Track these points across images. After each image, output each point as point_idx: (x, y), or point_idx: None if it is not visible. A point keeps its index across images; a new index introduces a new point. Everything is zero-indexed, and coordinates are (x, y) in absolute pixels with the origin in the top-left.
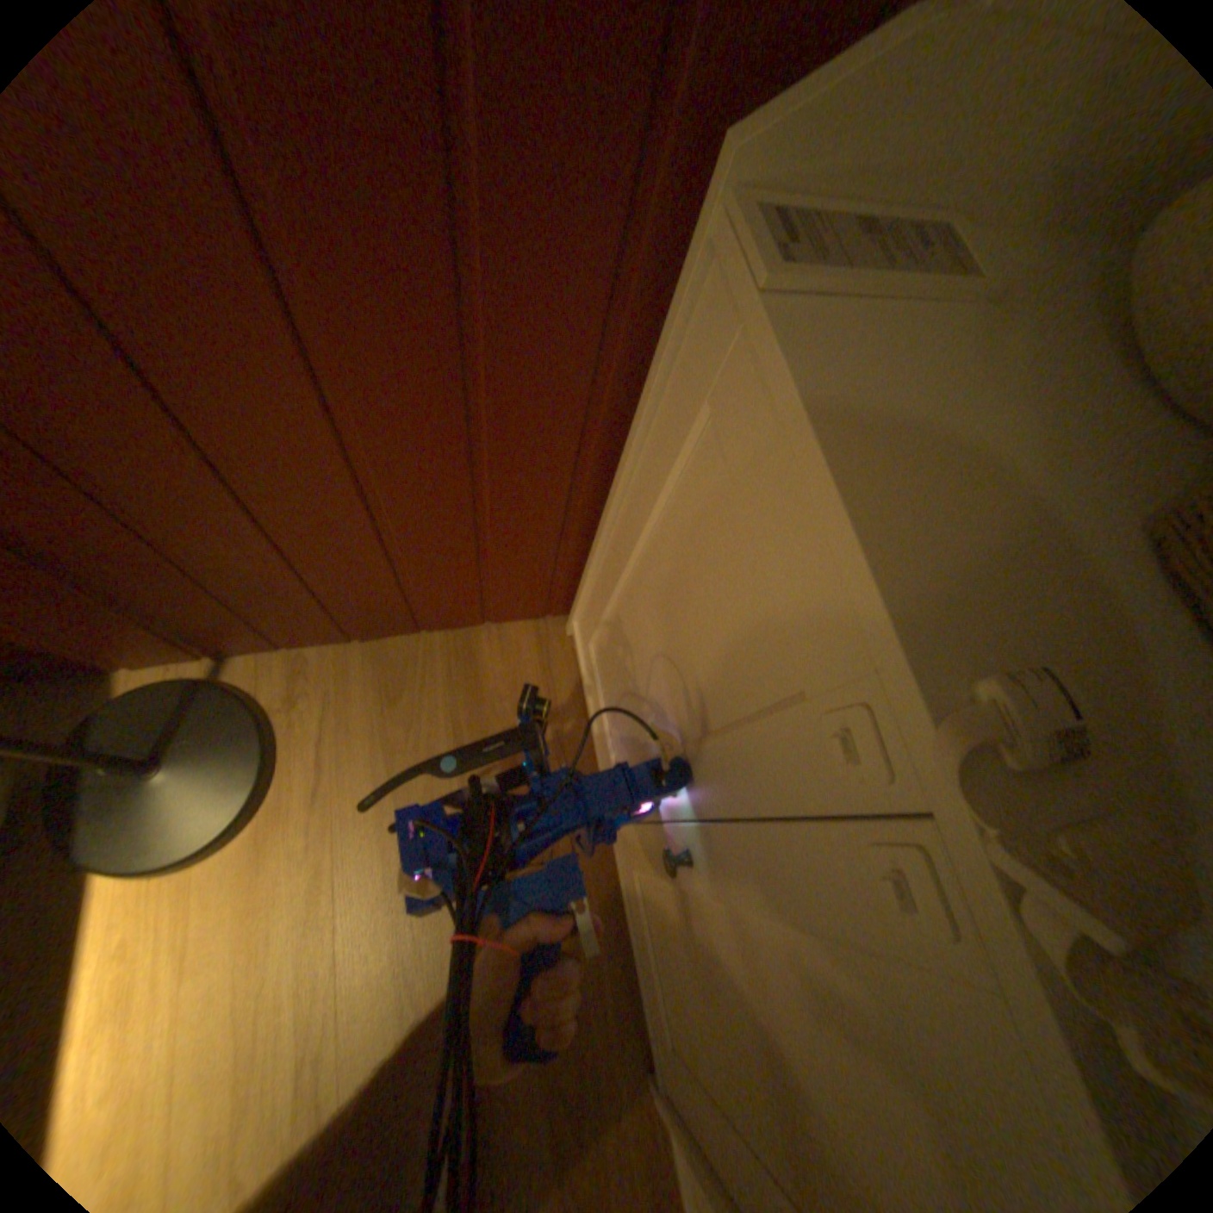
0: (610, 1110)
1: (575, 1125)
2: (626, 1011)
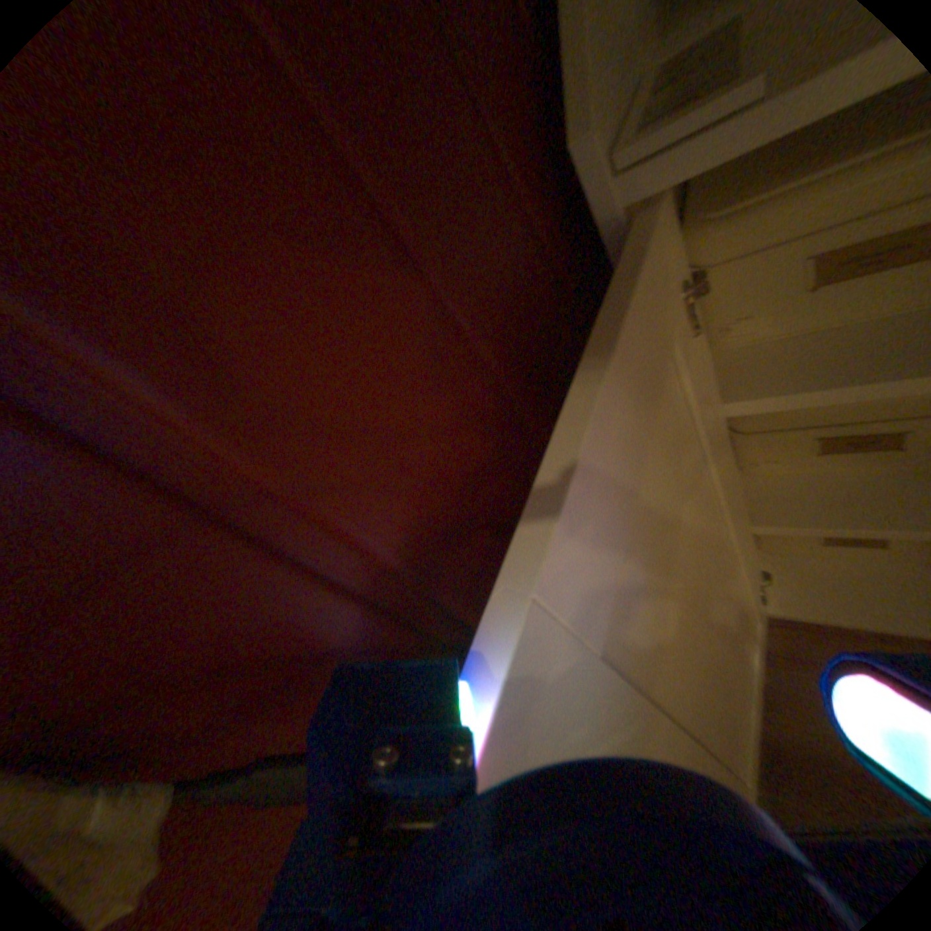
0: None
1: None
2: None
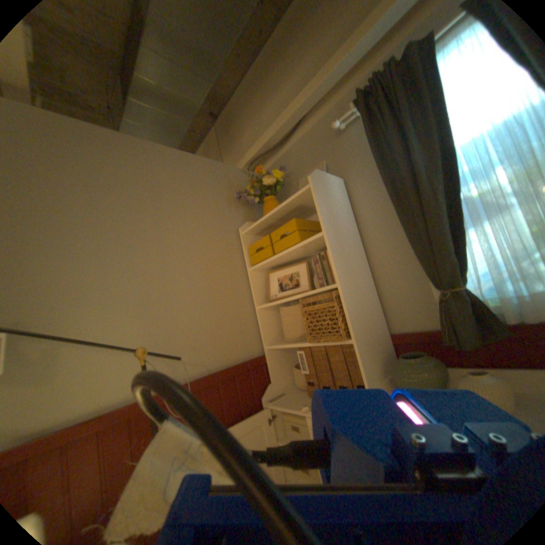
0: None
1: None
2: None
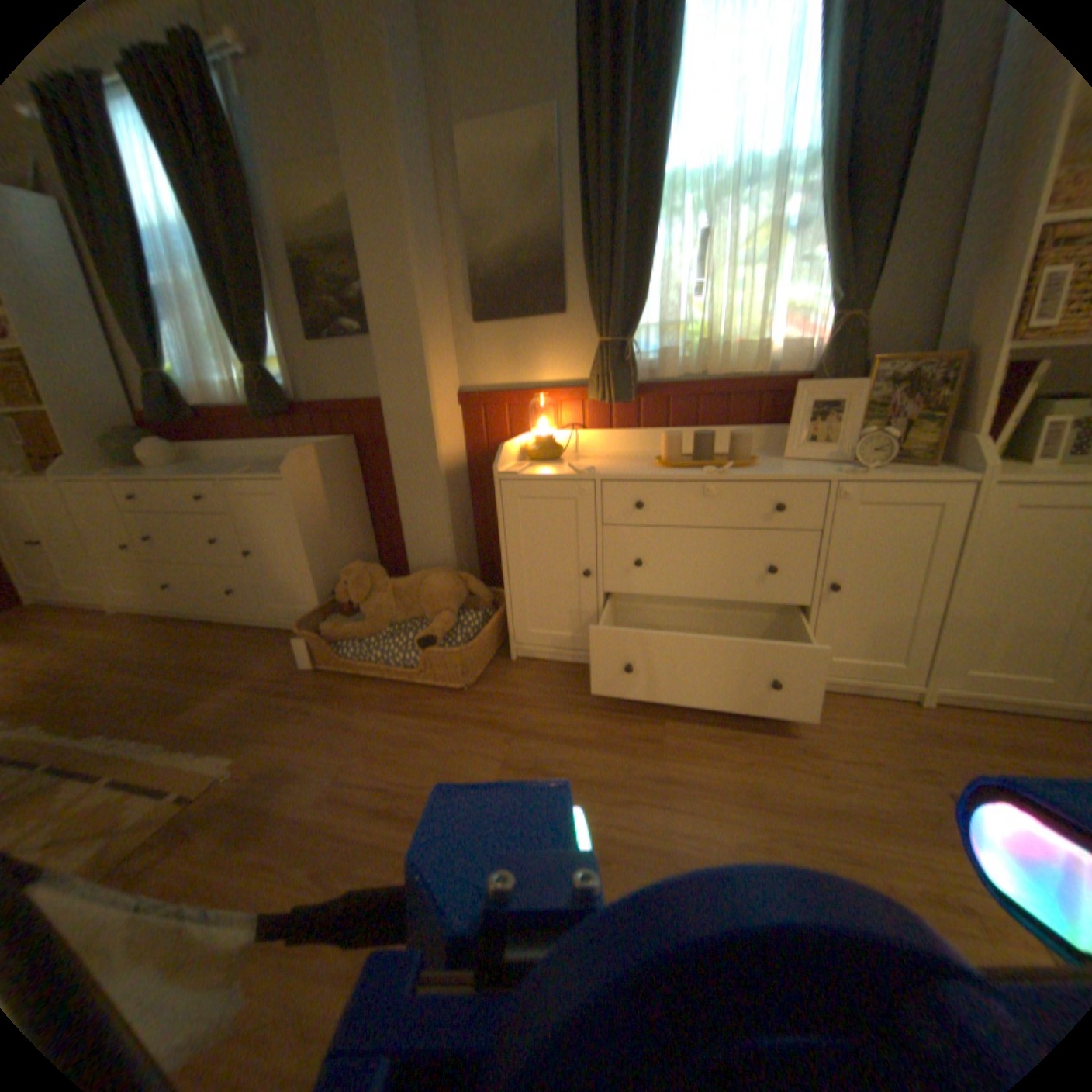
0: (96, 621)
1: (85, 626)
2: (92, 615)
